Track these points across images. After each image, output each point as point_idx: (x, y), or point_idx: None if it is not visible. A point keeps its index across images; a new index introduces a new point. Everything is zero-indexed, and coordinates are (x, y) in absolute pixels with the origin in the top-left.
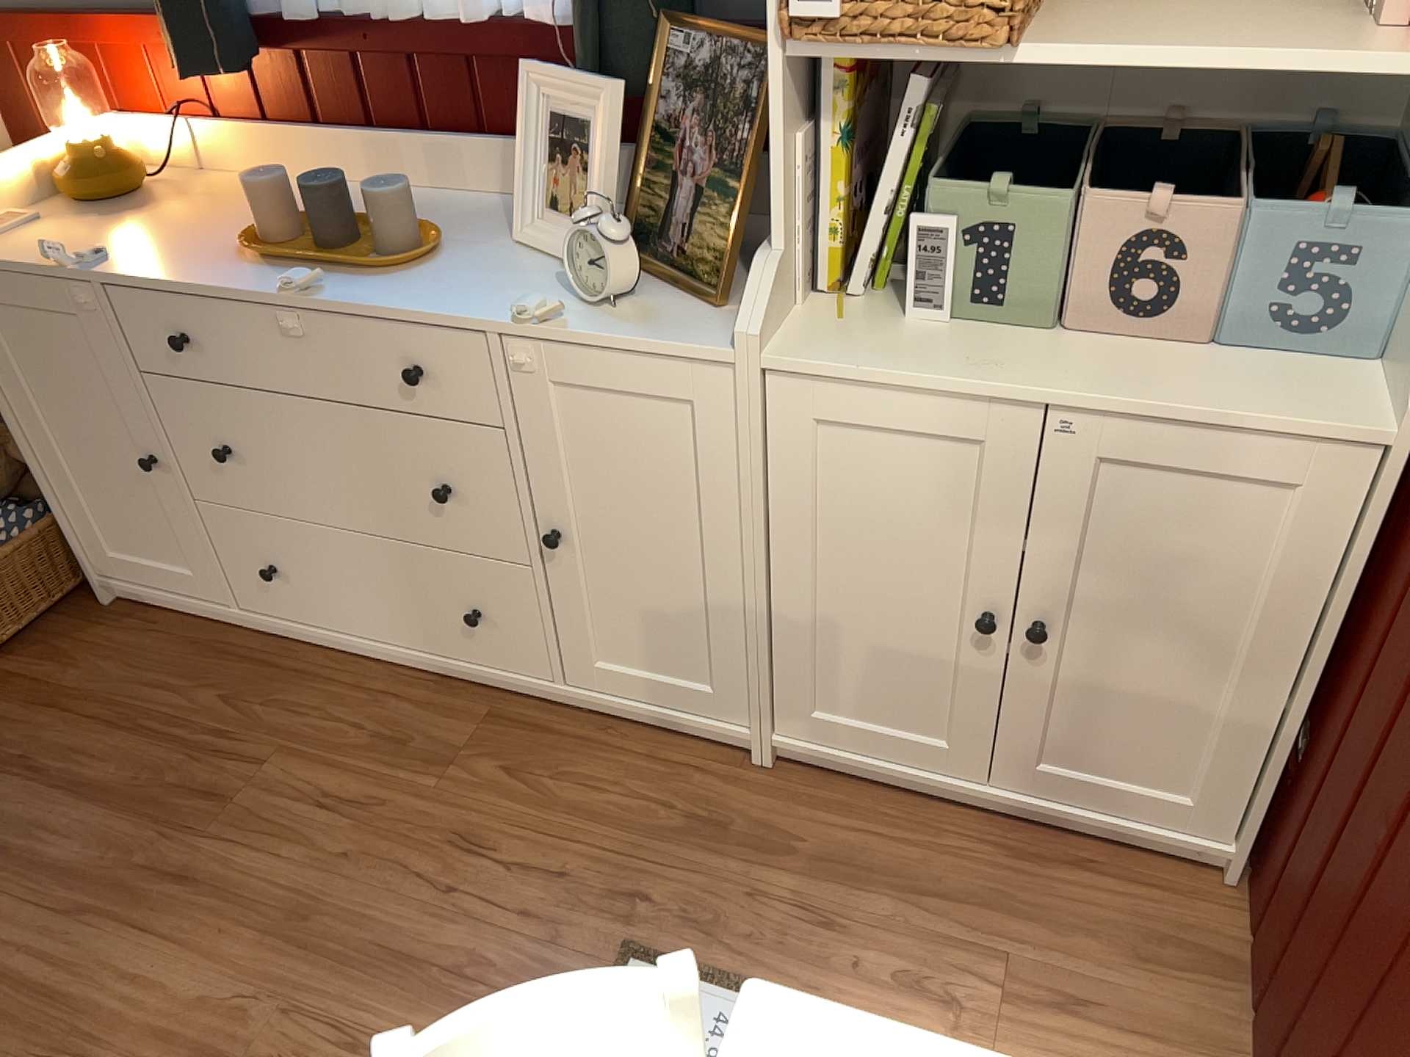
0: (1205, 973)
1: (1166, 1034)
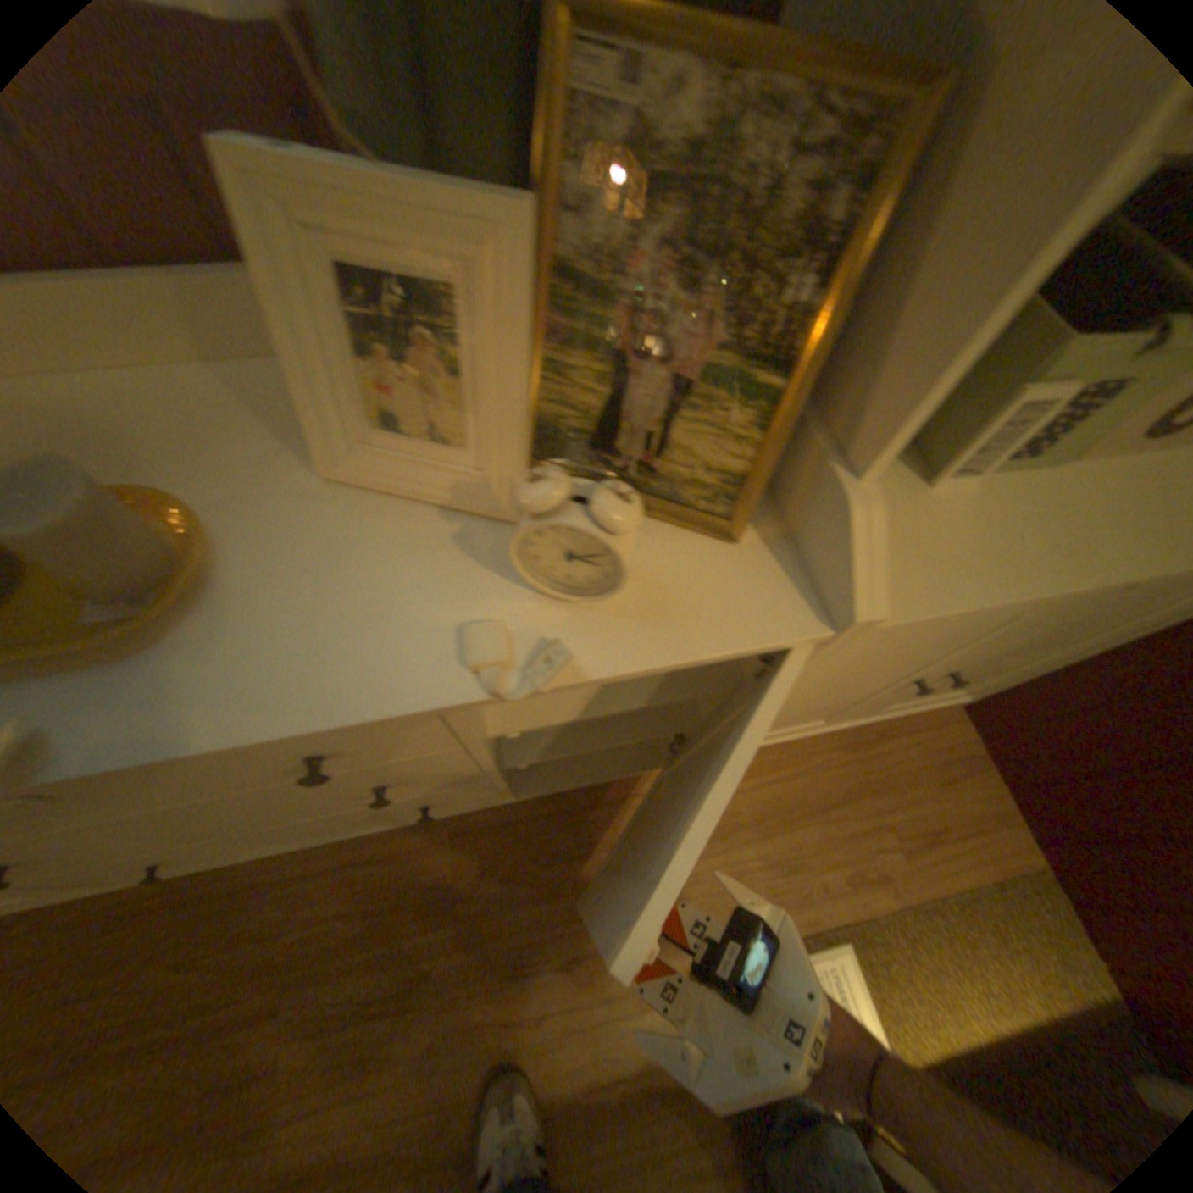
0: (982, 781)
1: (990, 834)
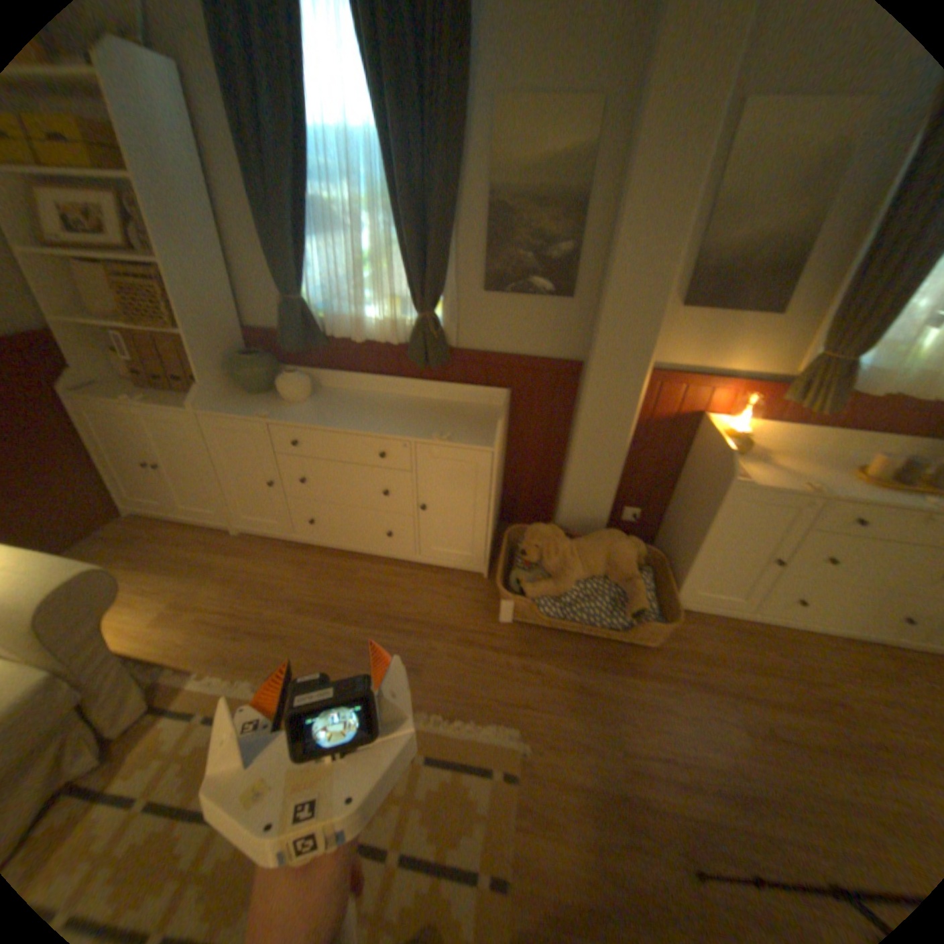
0: None
1: None
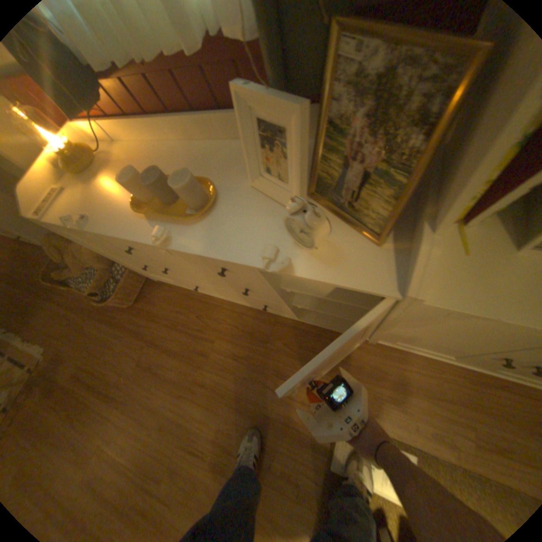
0: None
1: None
